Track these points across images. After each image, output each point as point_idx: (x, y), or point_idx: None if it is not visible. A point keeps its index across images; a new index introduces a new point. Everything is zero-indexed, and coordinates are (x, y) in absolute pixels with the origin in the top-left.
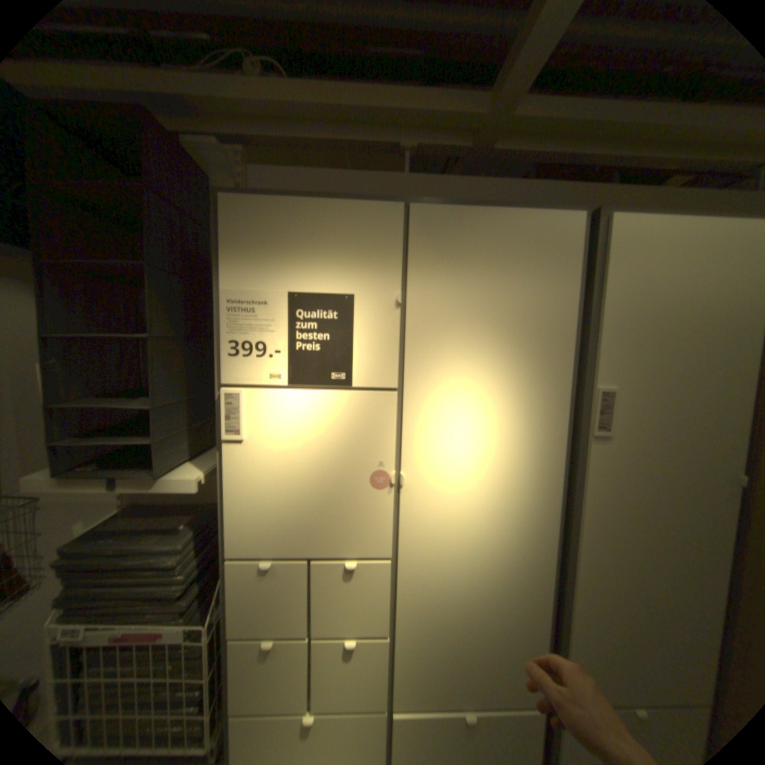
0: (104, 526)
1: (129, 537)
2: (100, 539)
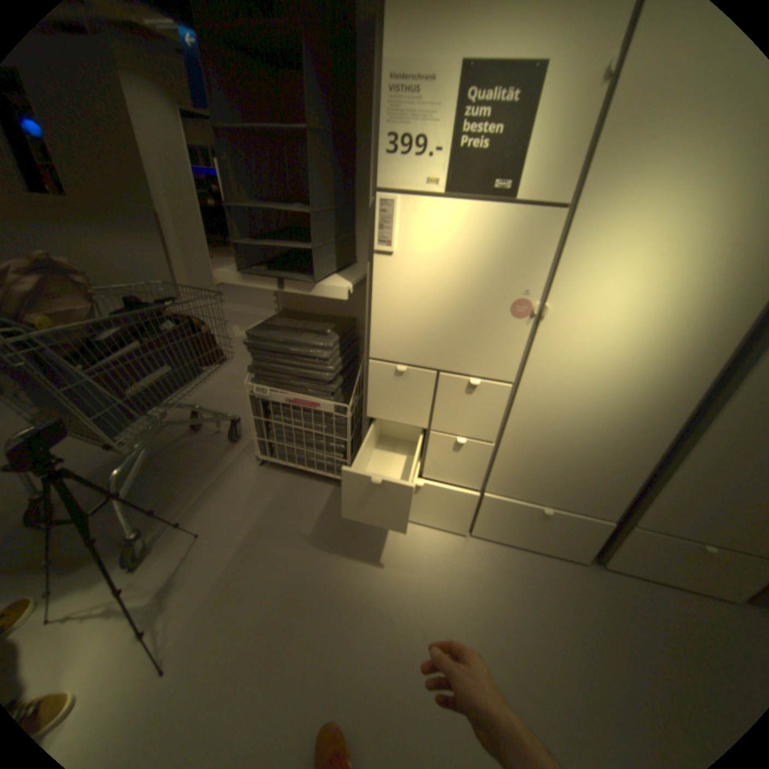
0: (271, 323)
1: (292, 333)
2: (271, 331)
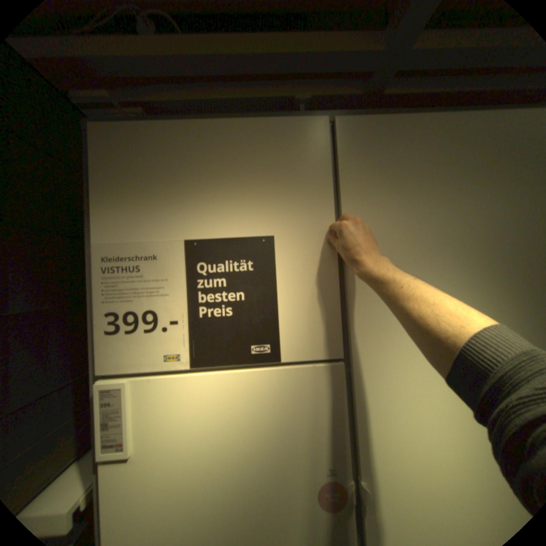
0: None
1: None
2: None
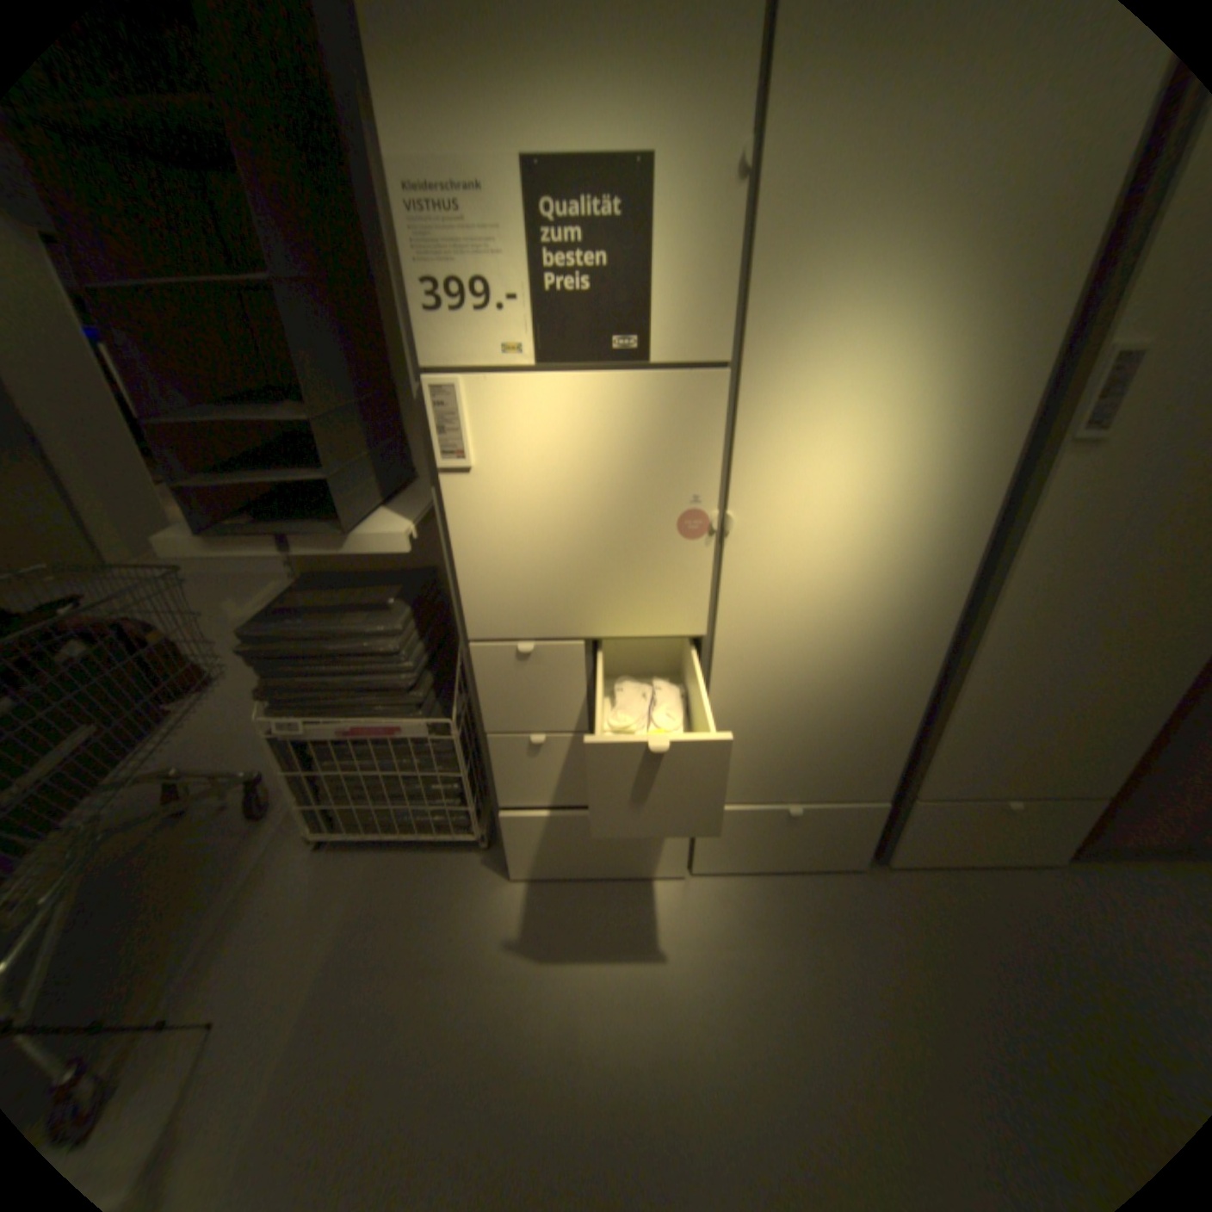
0: (281, 604)
1: (323, 618)
2: (283, 620)
